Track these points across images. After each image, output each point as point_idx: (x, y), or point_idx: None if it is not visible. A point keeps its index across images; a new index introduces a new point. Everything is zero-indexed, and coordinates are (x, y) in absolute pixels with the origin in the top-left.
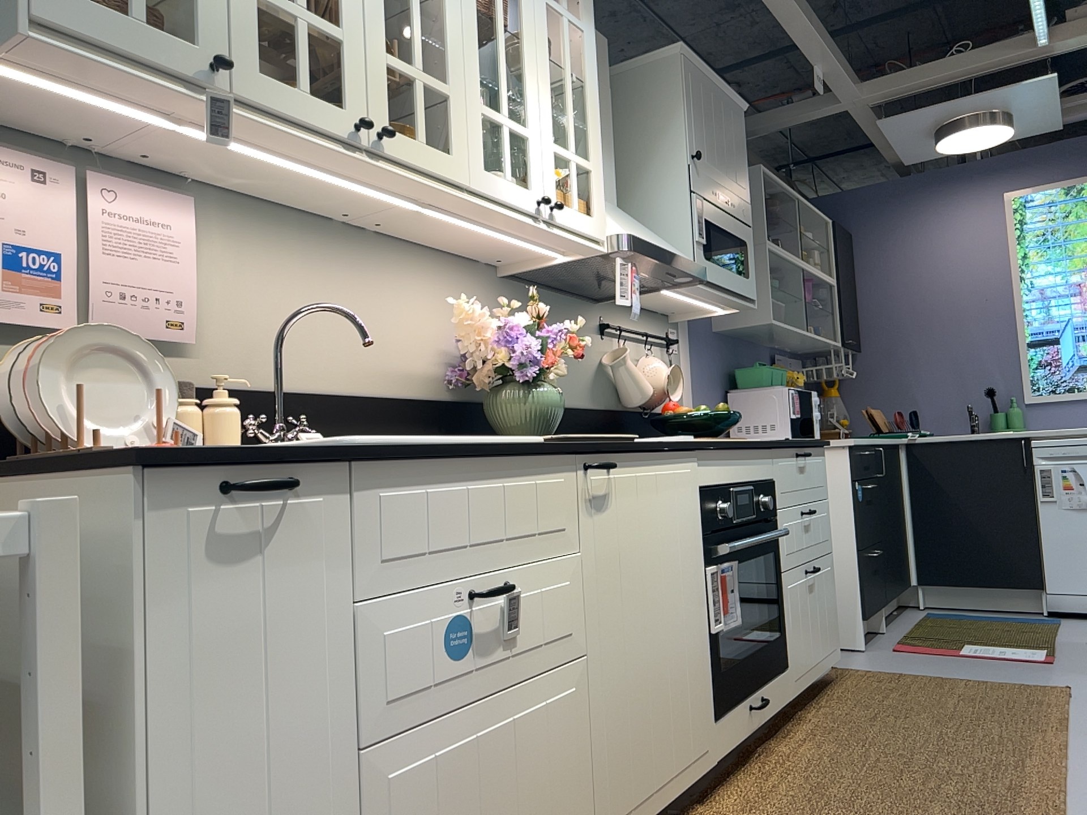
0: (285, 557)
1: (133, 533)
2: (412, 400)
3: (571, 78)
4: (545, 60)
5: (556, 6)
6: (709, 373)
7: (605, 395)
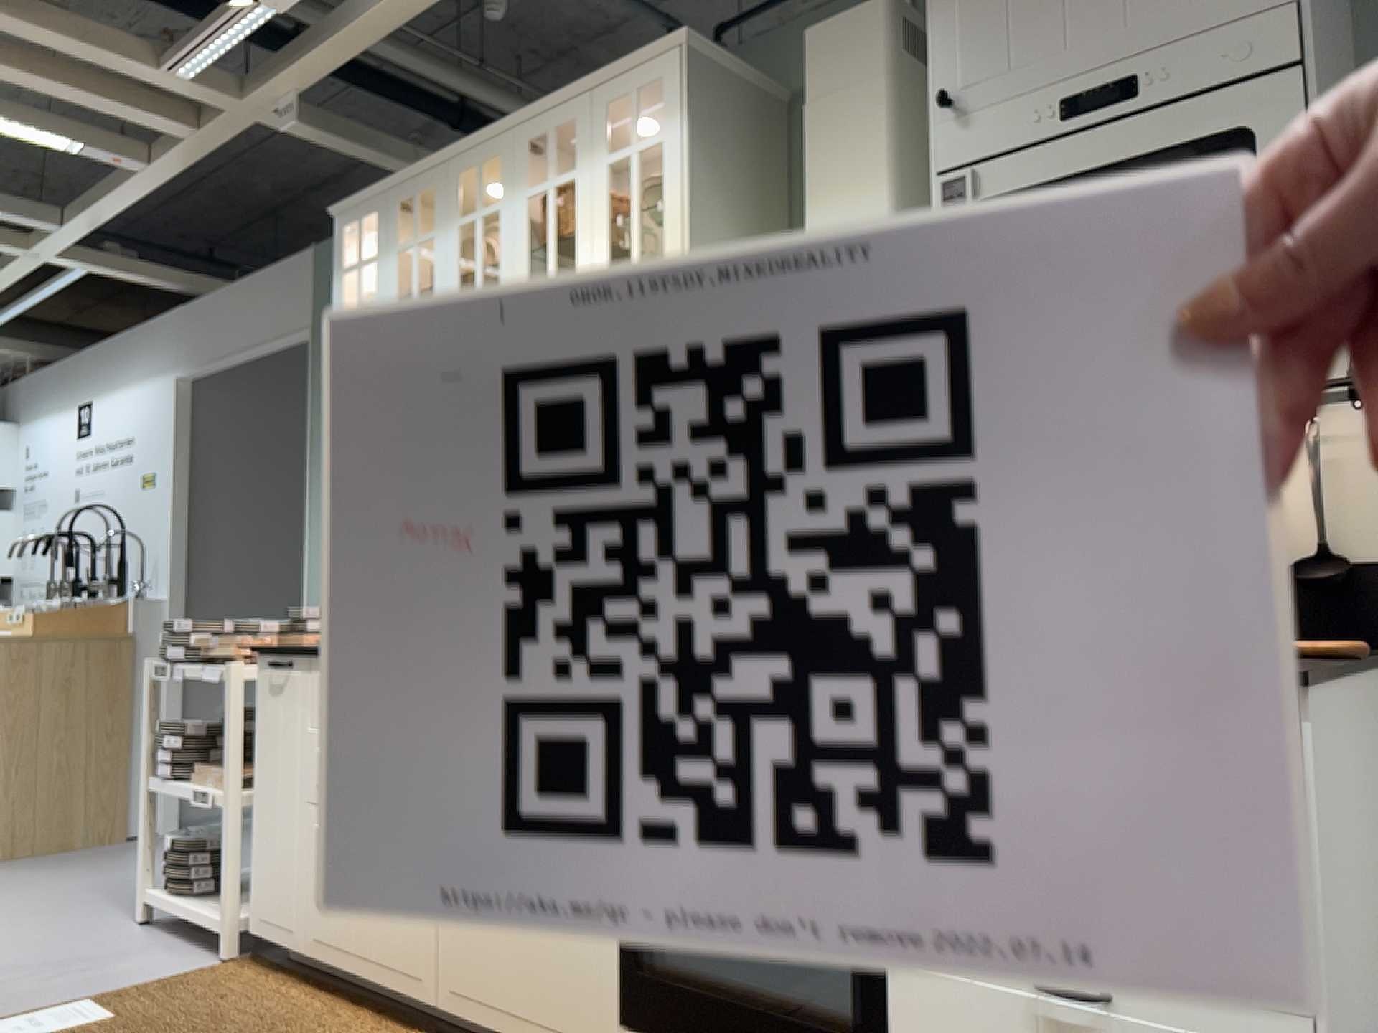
0: (289, 698)
1: (258, 678)
2: None
3: (636, 220)
4: (600, 233)
5: (620, 154)
6: None
7: None
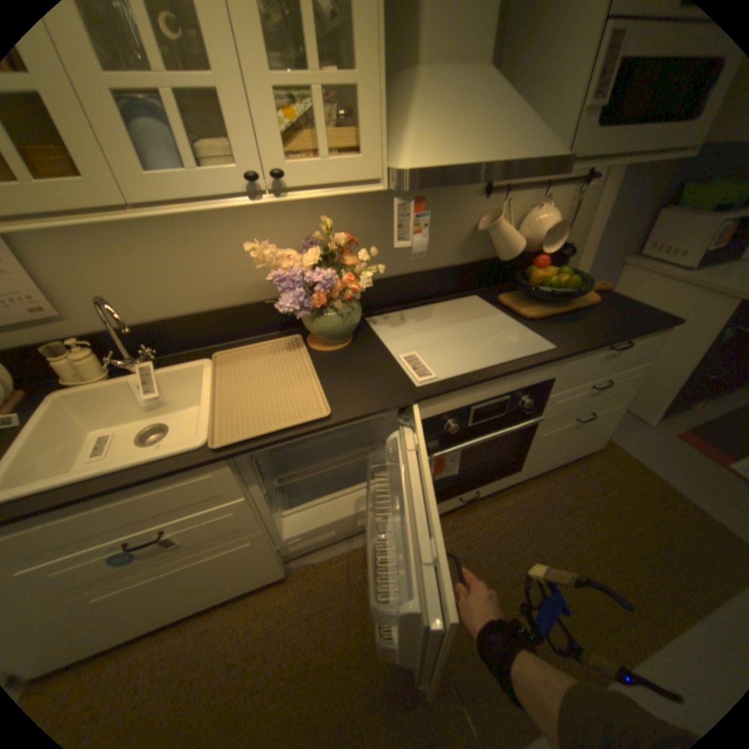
0: None
1: None
2: (257, 303)
3: None
4: None
5: None
6: (642, 193)
7: (476, 250)
